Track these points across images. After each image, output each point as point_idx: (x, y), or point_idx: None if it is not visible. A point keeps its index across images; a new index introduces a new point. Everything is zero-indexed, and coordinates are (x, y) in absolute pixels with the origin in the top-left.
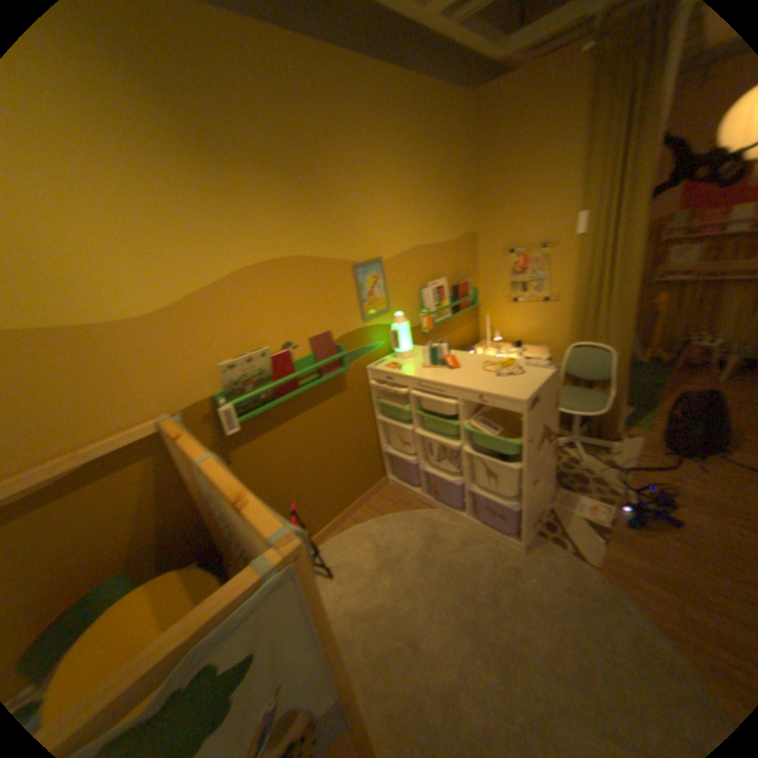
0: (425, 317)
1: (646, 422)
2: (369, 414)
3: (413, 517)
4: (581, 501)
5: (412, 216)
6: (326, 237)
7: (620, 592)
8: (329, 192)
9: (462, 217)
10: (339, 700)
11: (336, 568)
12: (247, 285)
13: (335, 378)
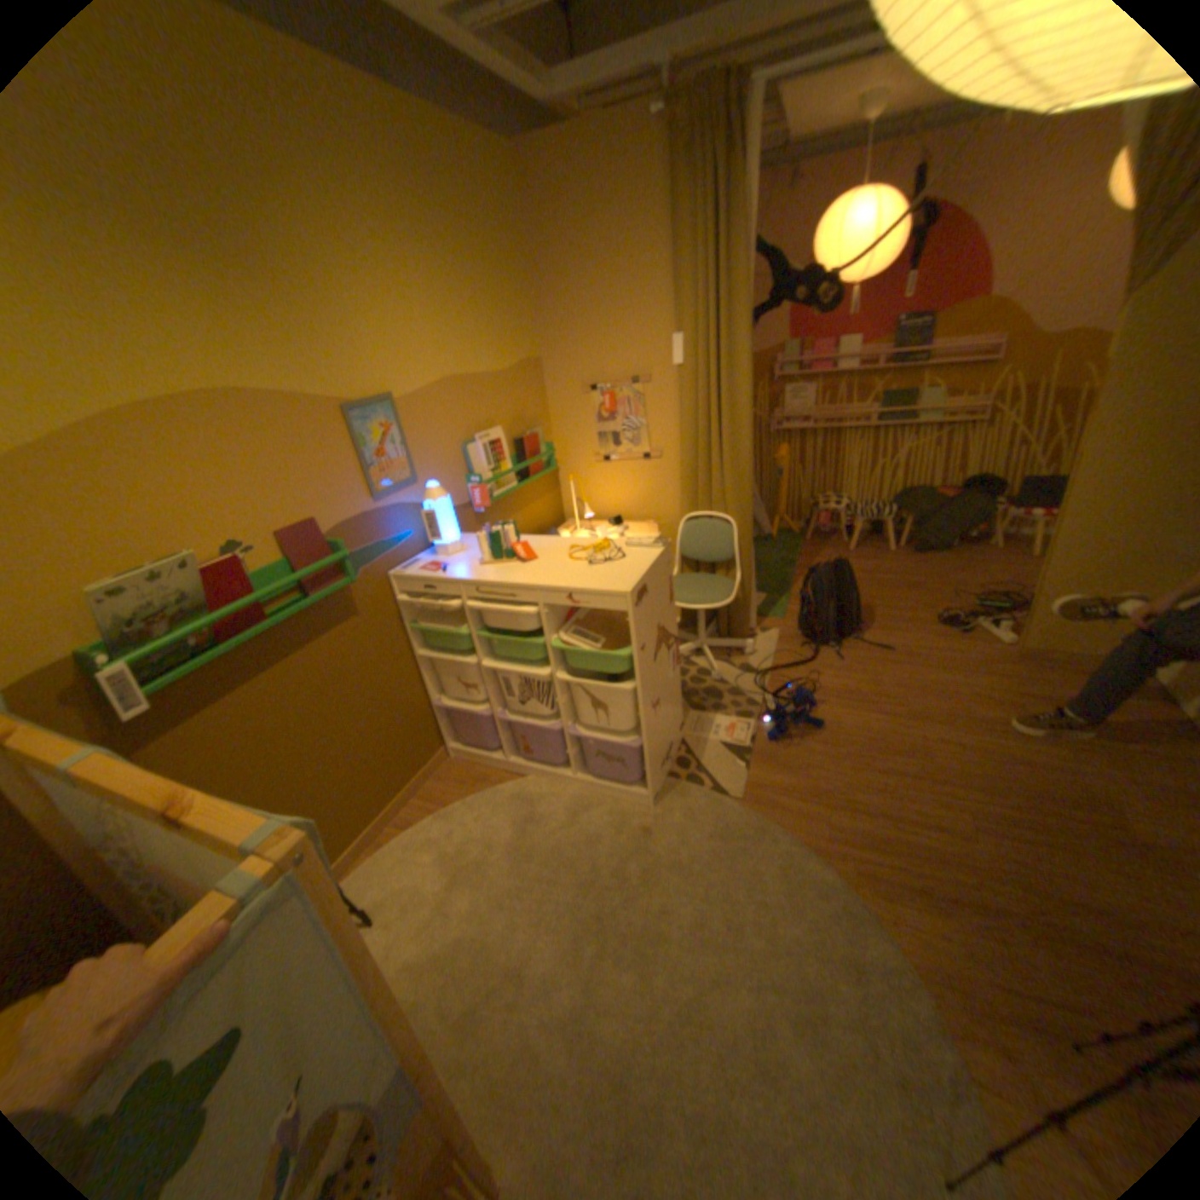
0: (479, 488)
1: (781, 610)
2: (405, 650)
3: (497, 795)
4: (717, 722)
5: (439, 328)
6: (288, 355)
7: (766, 821)
8: (283, 279)
9: (518, 335)
10: (403, 1069)
11: (378, 905)
12: (135, 439)
13: (337, 596)
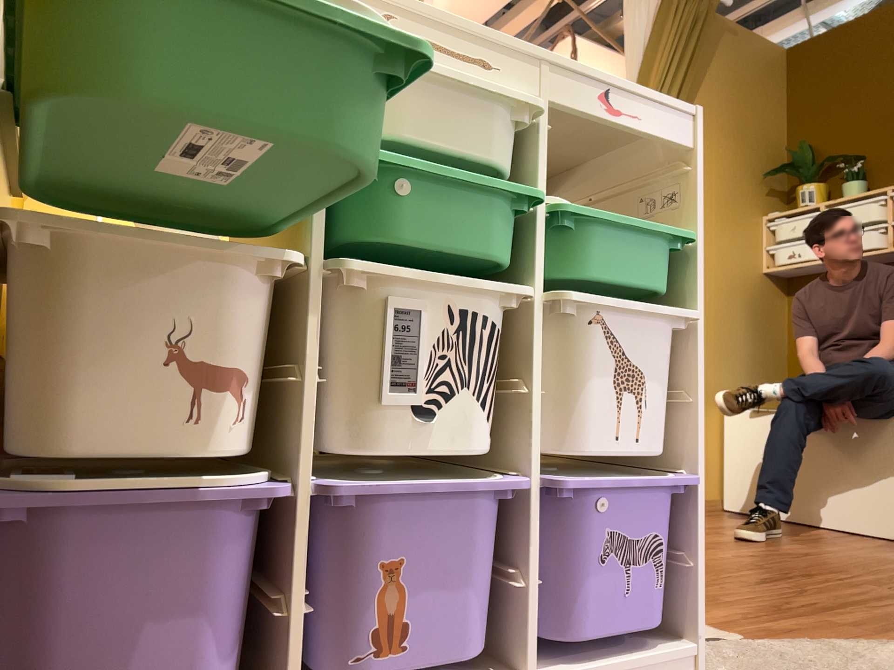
0: None
1: None
2: None
3: None
4: None
5: None
6: None
7: (808, 636)
8: None
9: None
10: None
11: None
12: None
13: None
